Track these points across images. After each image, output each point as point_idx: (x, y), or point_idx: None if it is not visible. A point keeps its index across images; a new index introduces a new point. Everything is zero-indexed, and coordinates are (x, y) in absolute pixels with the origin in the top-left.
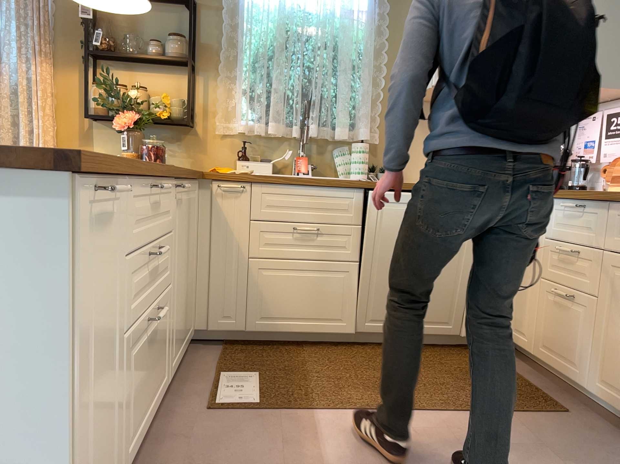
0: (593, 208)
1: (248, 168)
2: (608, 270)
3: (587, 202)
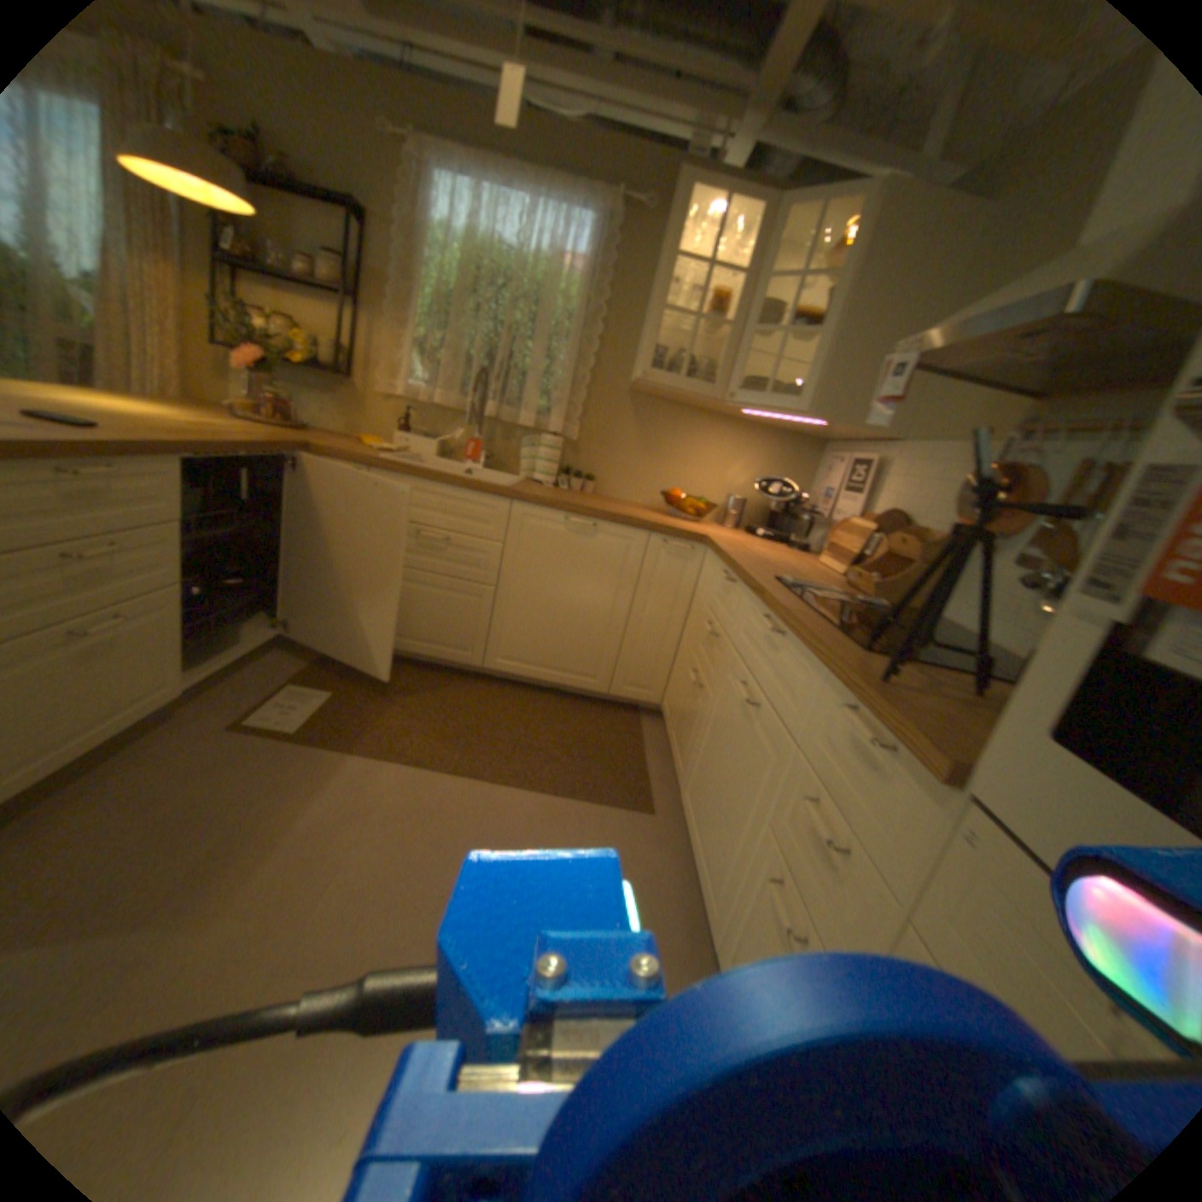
0: (739, 587)
1: (409, 444)
2: (726, 668)
3: (735, 577)
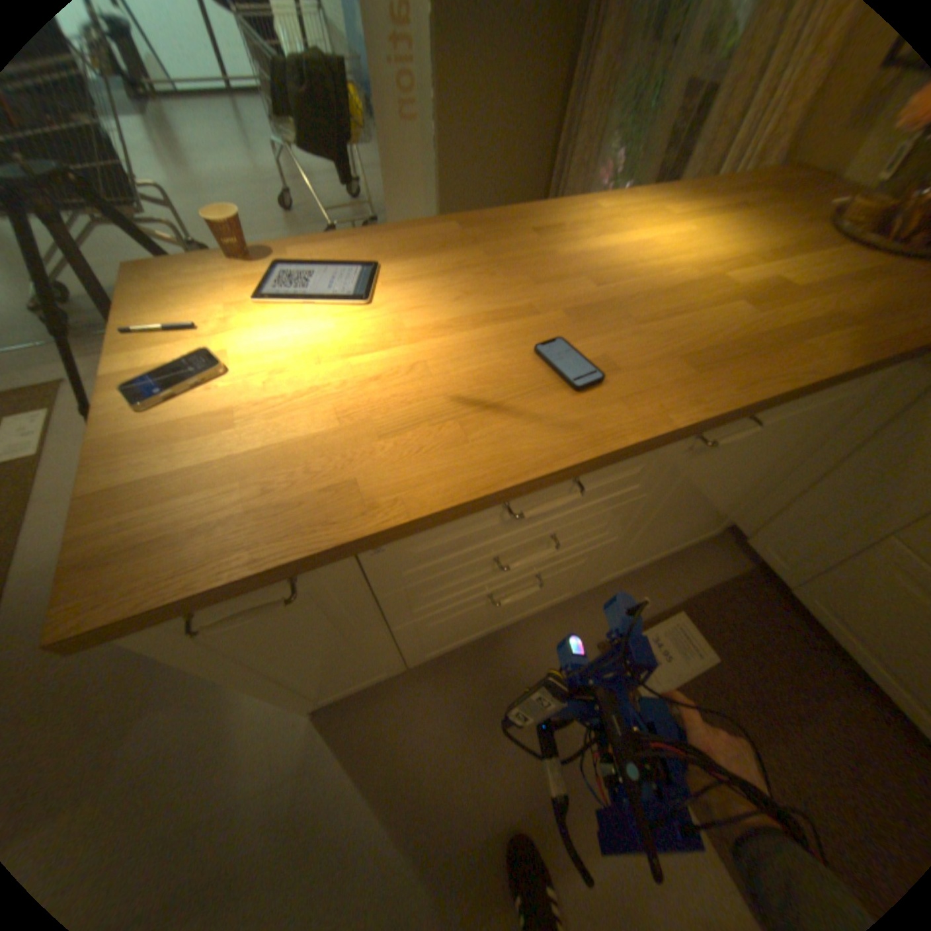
0: None
1: None
2: None
3: None
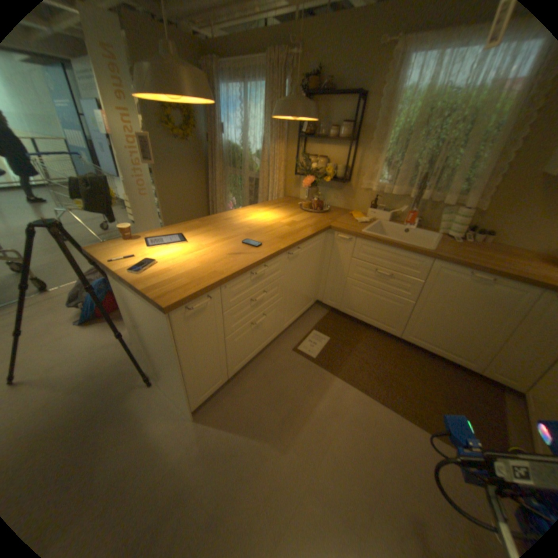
0: None
1: (374, 214)
2: None
3: None
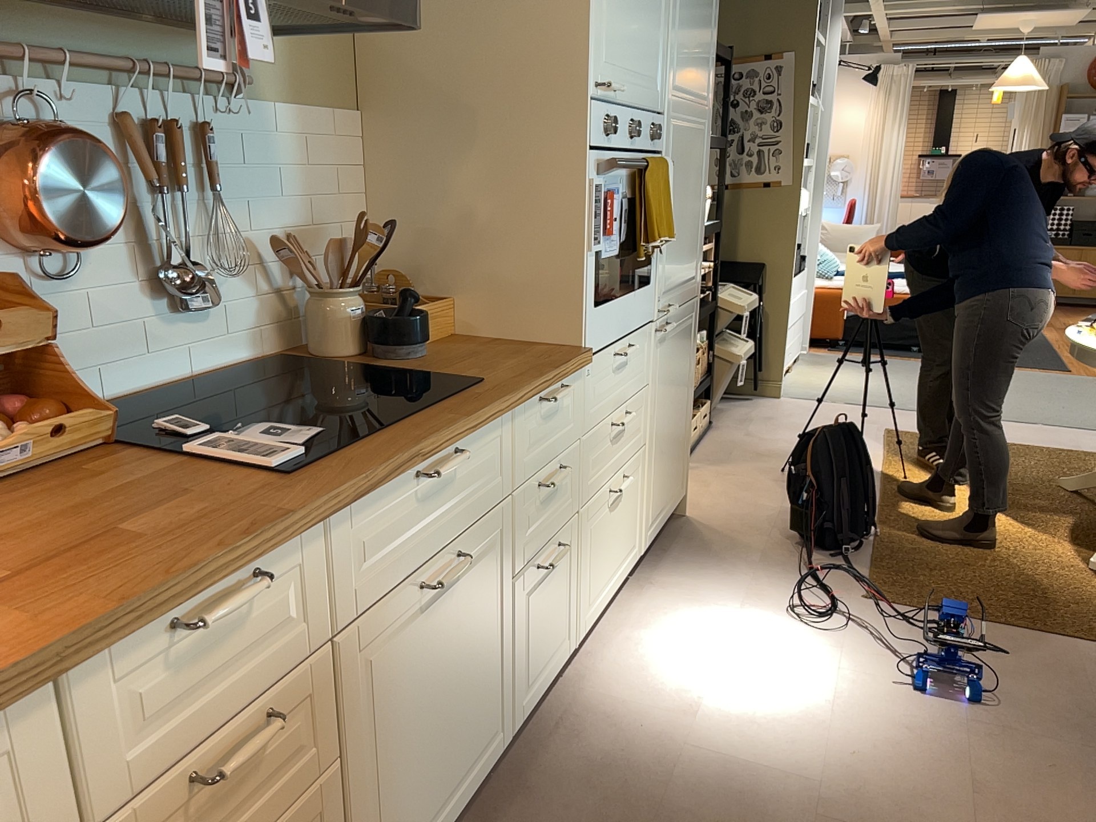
0: (281, 559)
1: None
2: (352, 667)
3: (278, 550)
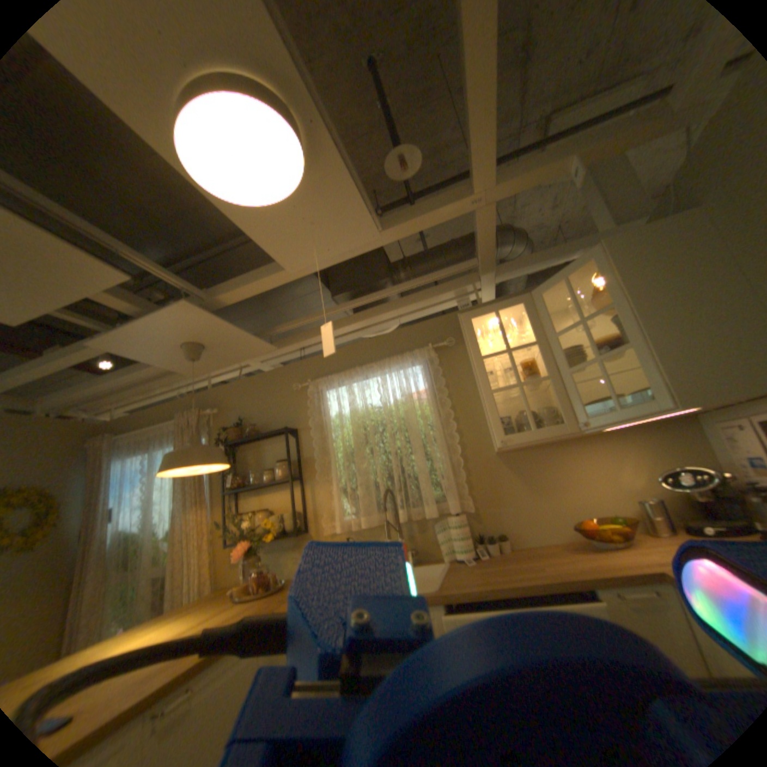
0: None
1: None
2: None
3: None
